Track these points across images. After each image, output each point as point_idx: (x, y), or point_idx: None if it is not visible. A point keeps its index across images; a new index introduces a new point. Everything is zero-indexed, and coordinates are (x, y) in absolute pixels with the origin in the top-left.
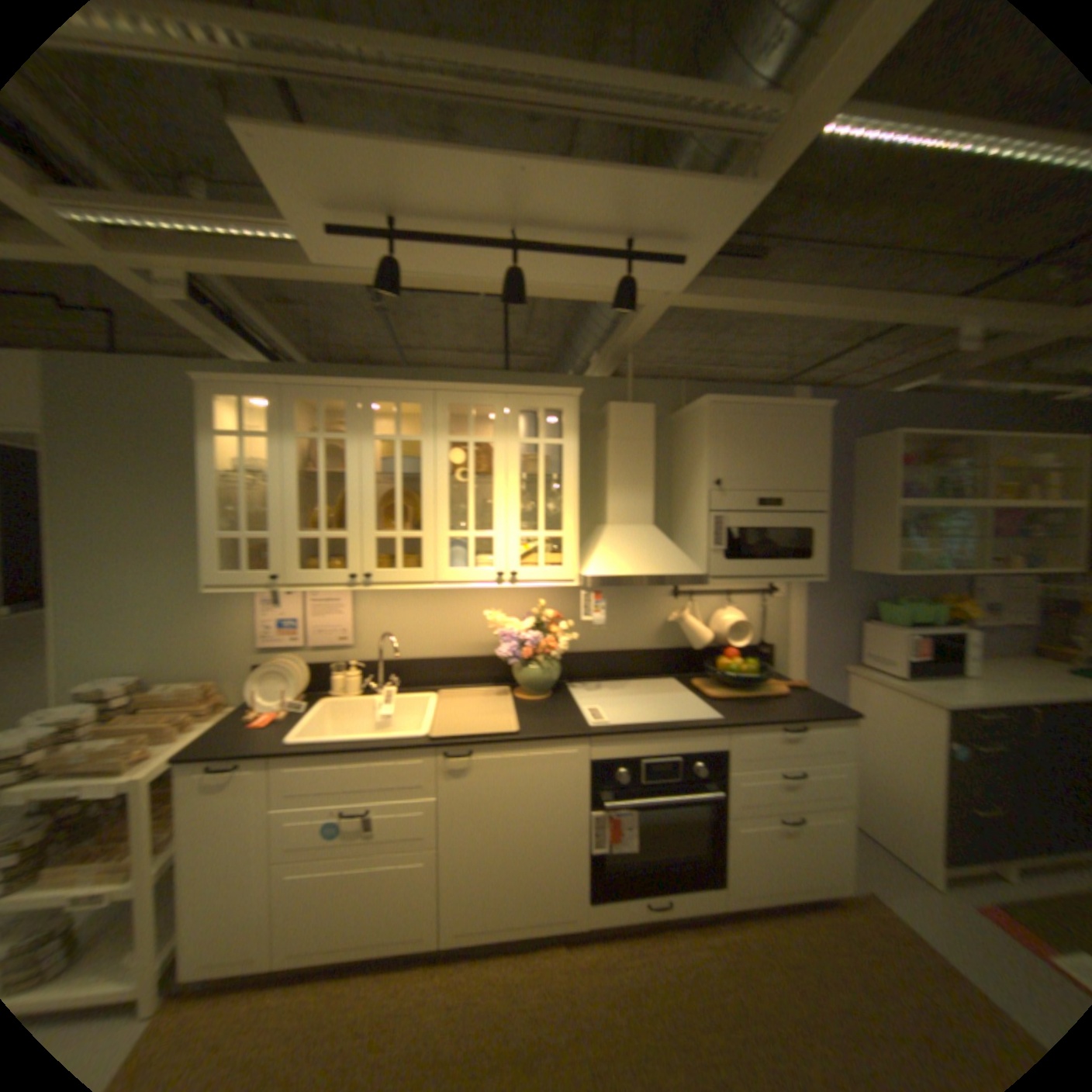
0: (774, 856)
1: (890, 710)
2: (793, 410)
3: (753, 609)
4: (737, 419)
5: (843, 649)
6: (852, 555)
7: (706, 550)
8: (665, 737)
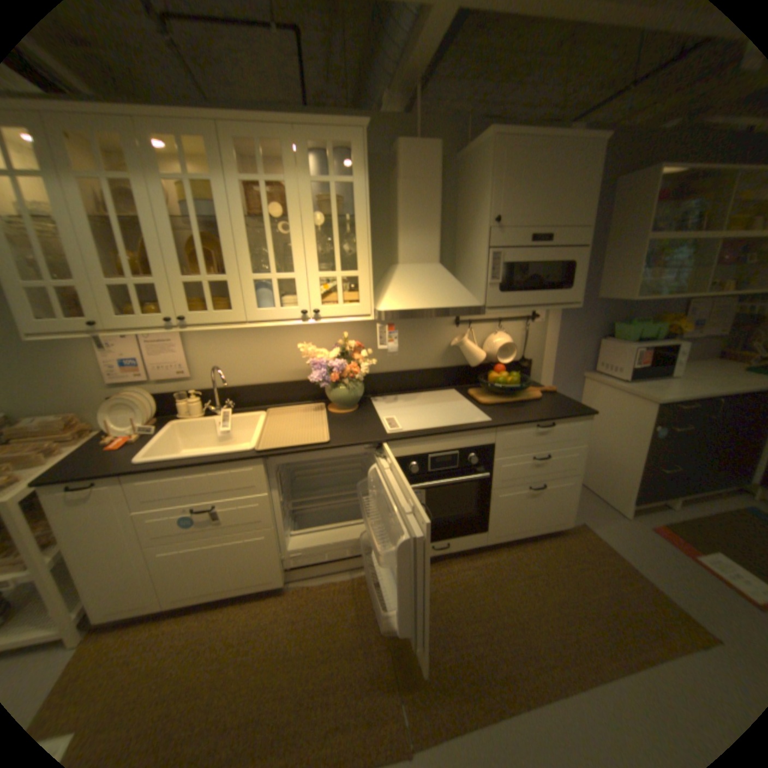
0: (523, 509)
1: (614, 403)
2: (572, 142)
3: (519, 332)
4: (520, 152)
5: (584, 360)
6: (601, 284)
7: (485, 284)
8: (447, 437)
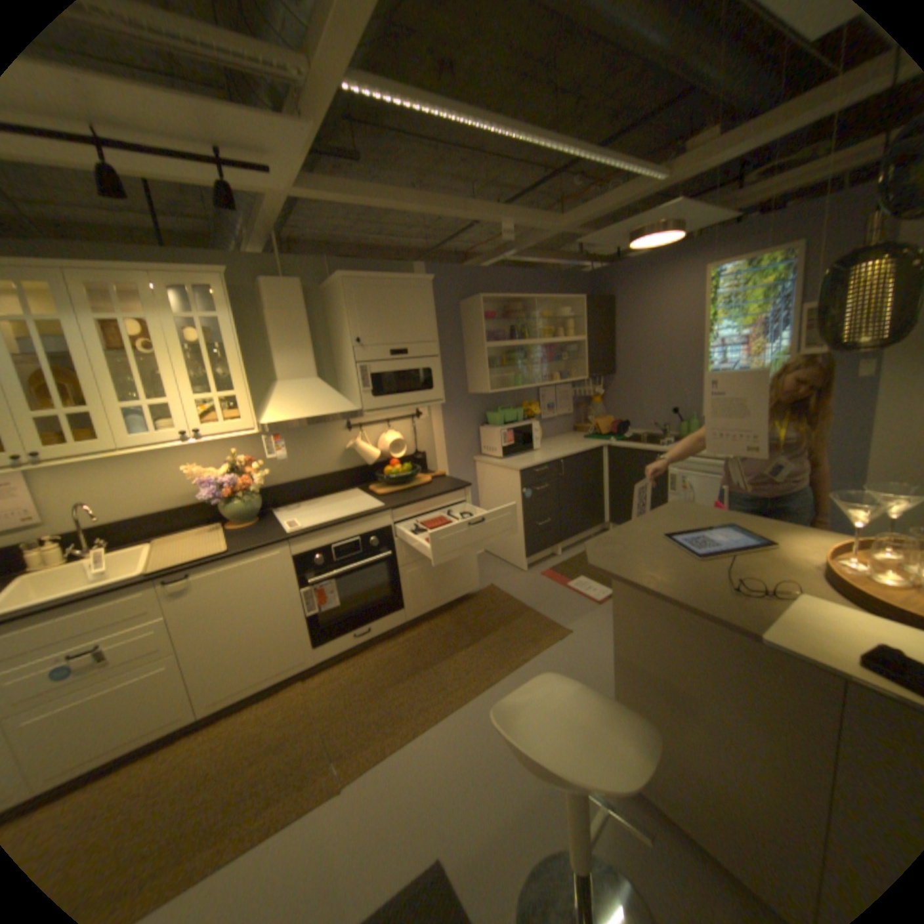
0: (431, 579)
1: (496, 478)
2: (406, 283)
3: (408, 429)
4: (366, 291)
5: (470, 447)
6: (468, 383)
7: (359, 392)
8: (346, 526)
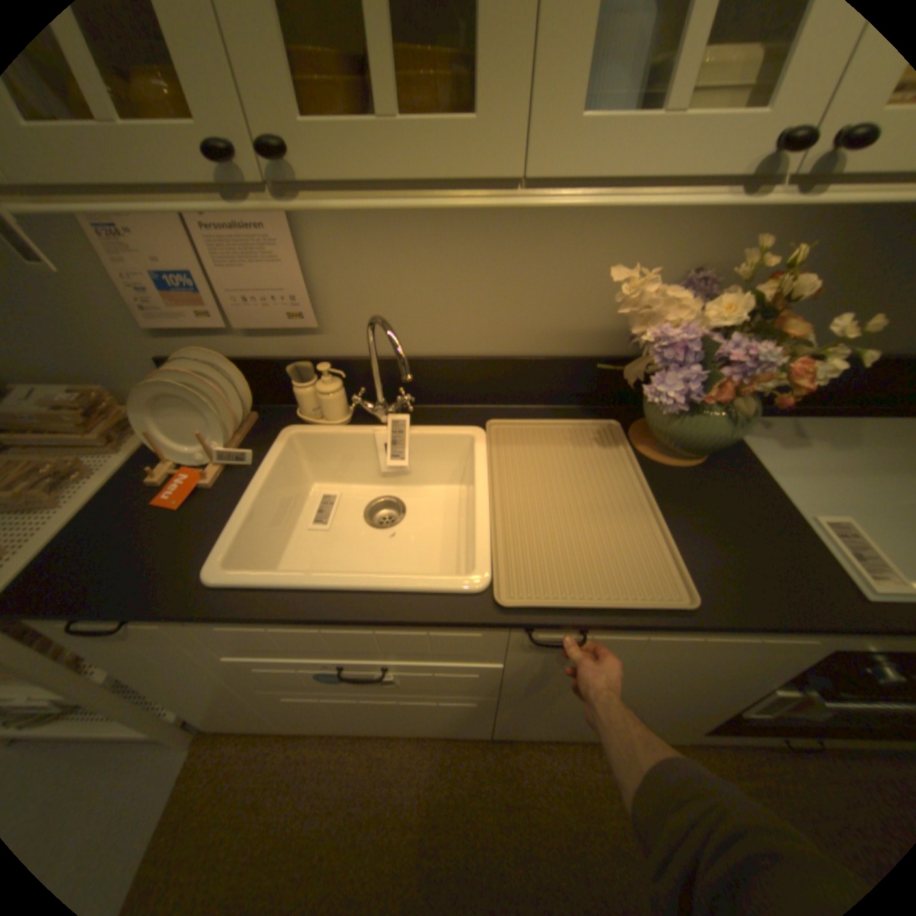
0: None
1: None
2: None
3: None
4: None
5: None
6: None
7: None
8: None
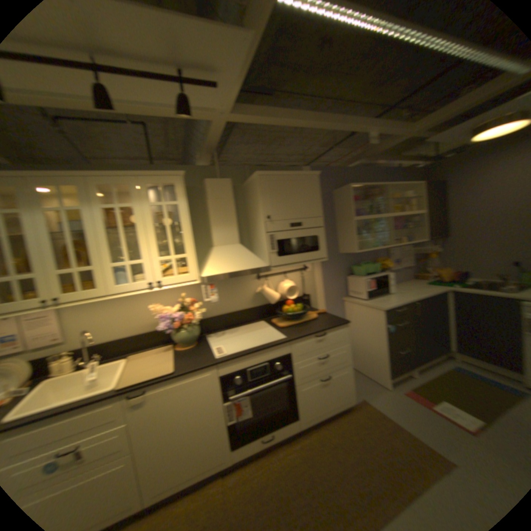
0: (321, 397)
1: (364, 315)
2: (302, 177)
3: (299, 278)
4: (276, 183)
5: (342, 290)
6: (340, 246)
7: (270, 253)
8: (260, 354)
